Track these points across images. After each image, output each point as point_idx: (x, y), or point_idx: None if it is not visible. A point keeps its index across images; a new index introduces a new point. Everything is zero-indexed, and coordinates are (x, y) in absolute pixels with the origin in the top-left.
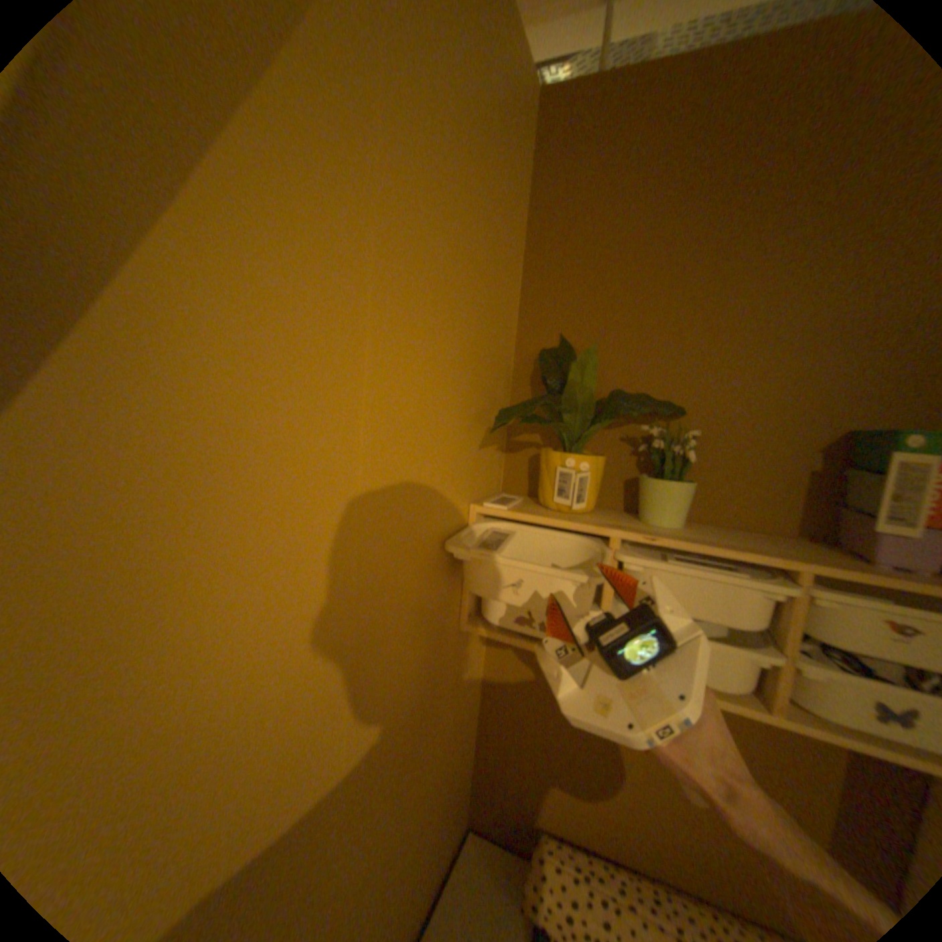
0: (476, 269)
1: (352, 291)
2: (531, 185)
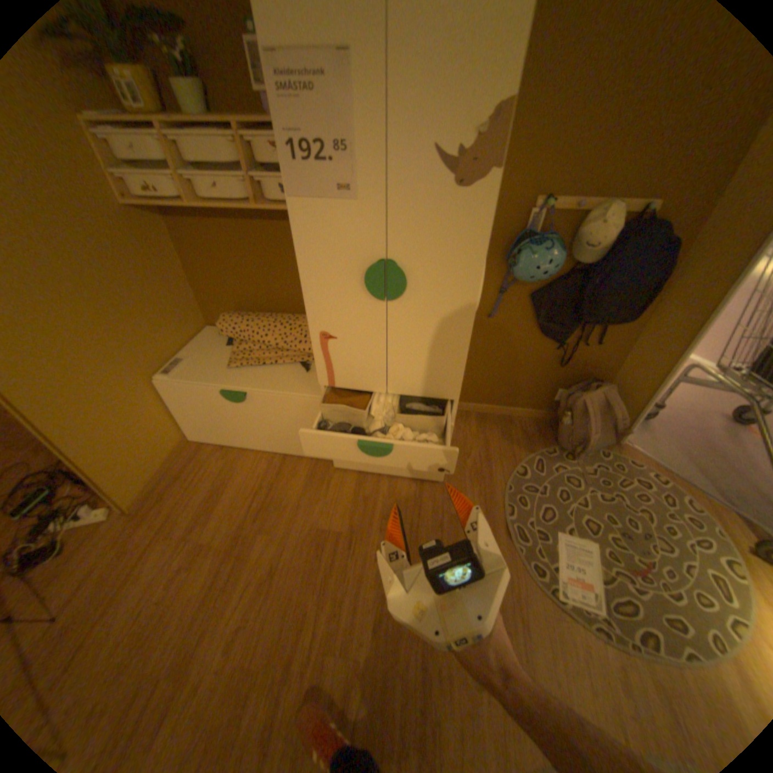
0: None
1: None
2: None
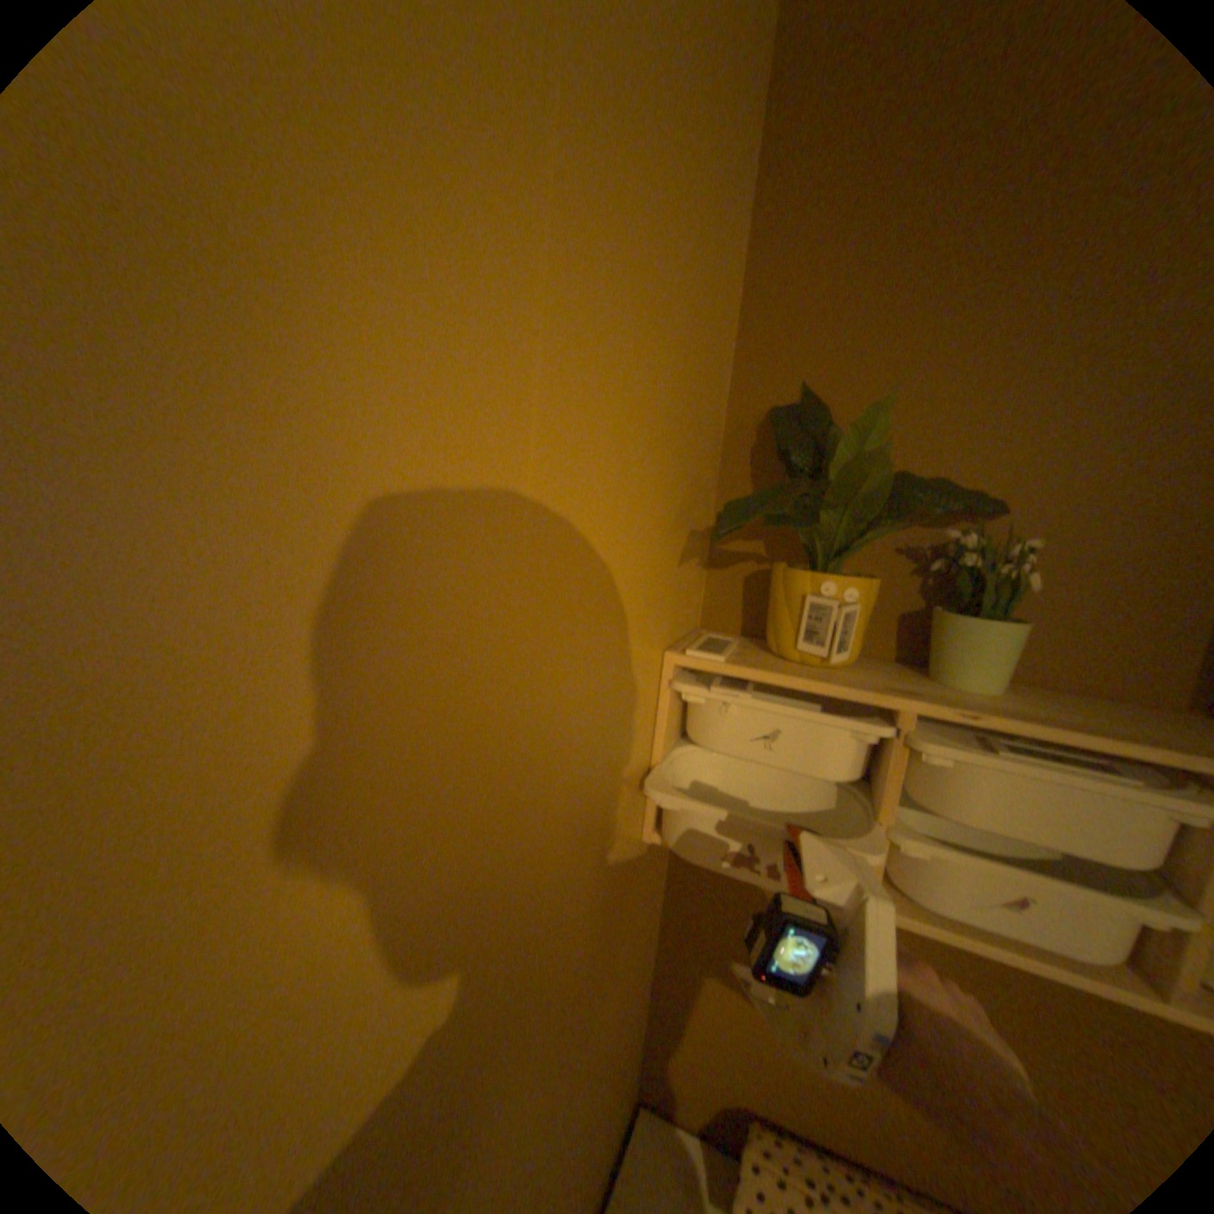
0: (693, 261)
1: (514, 255)
2: (762, 136)
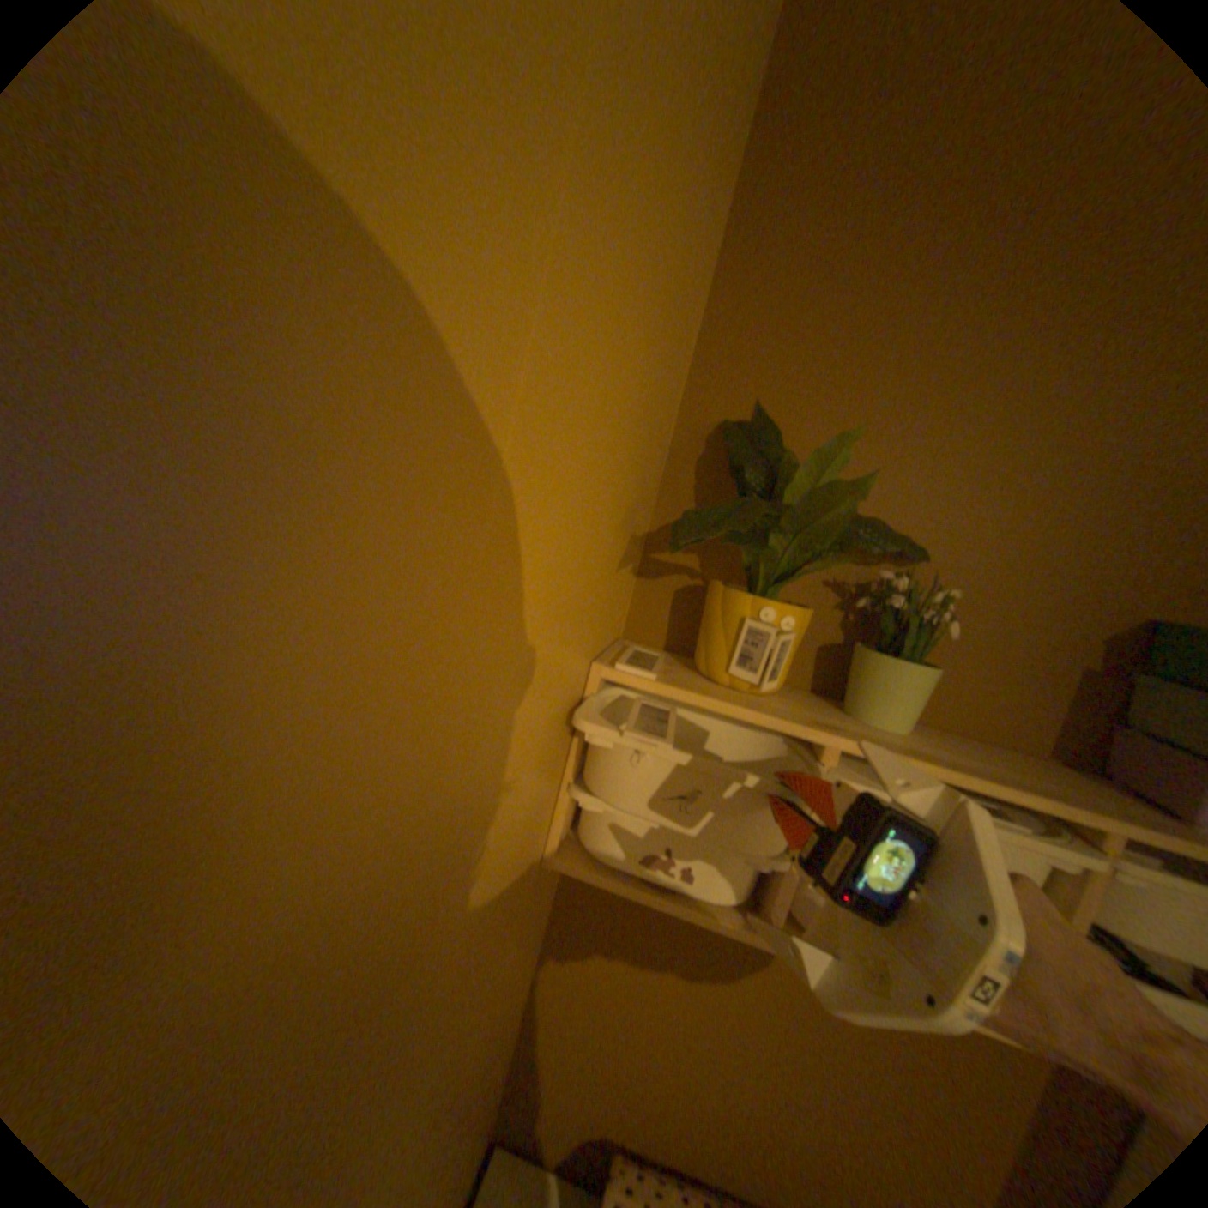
0: (684, 243)
1: (542, 134)
2: (749, 142)
